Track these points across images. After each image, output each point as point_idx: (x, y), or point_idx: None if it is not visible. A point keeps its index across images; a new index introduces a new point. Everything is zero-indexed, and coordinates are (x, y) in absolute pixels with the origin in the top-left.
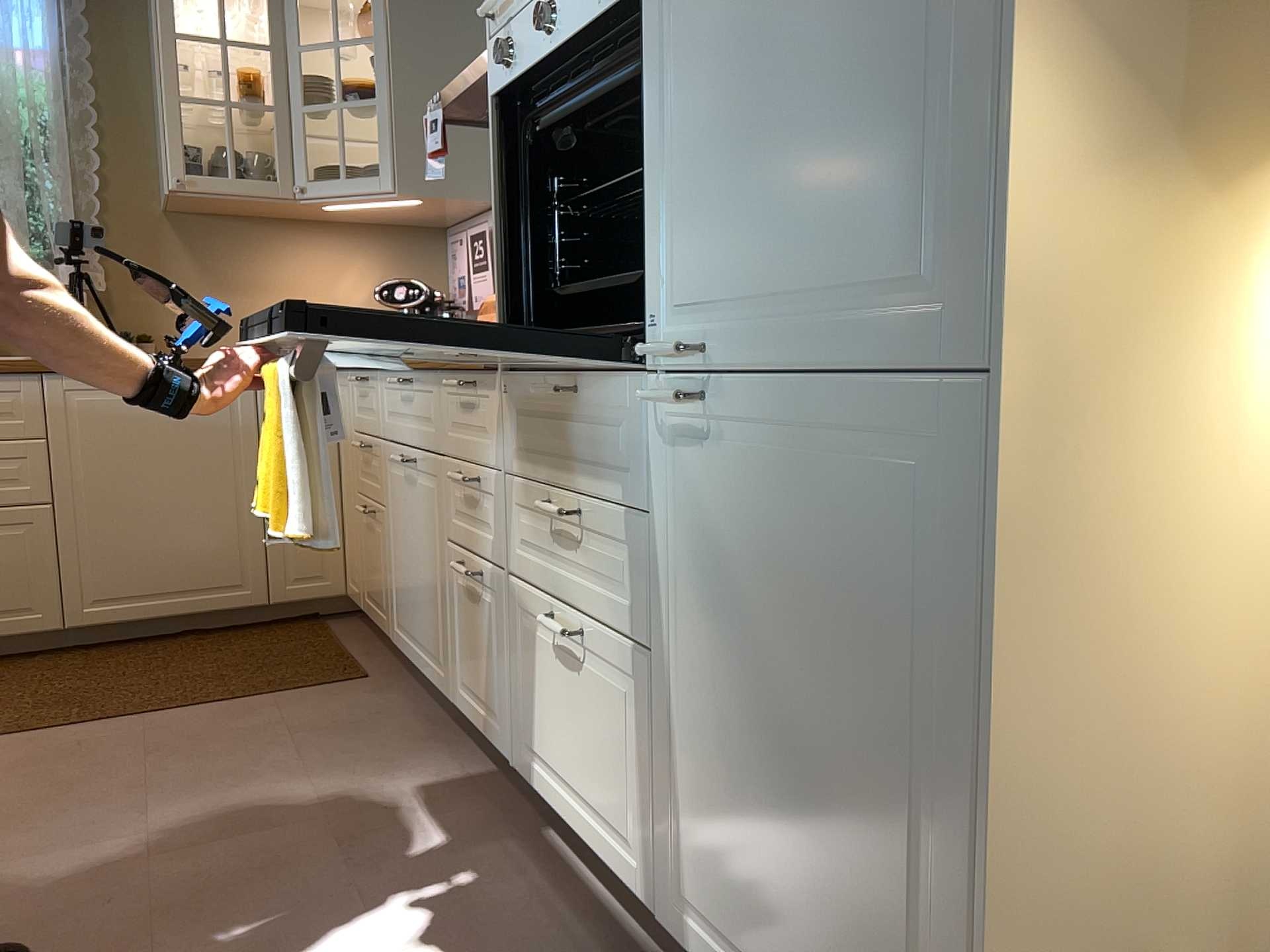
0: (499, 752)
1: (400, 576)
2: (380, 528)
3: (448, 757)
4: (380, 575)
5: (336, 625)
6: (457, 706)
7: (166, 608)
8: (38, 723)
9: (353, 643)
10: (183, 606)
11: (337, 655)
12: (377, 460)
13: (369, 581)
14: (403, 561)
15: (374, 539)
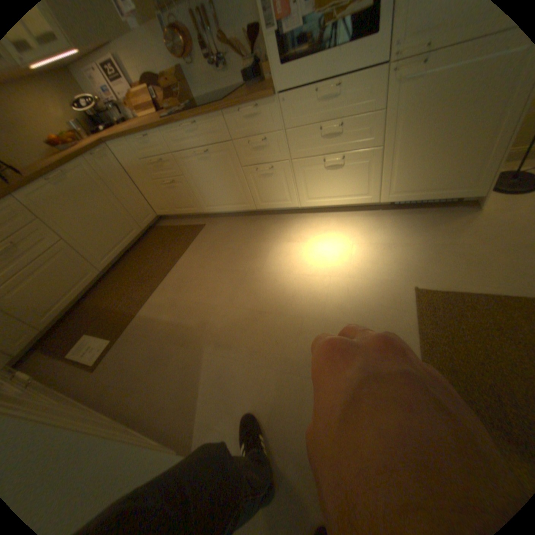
0: (288, 207)
1: (204, 191)
2: (180, 184)
3: (264, 220)
4: (185, 198)
5: (162, 225)
6: (256, 209)
7: (120, 248)
8: (150, 287)
9: (179, 224)
10: (123, 245)
11: (183, 227)
12: (168, 162)
13: (176, 203)
14: (206, 186)
15: (176, 189)
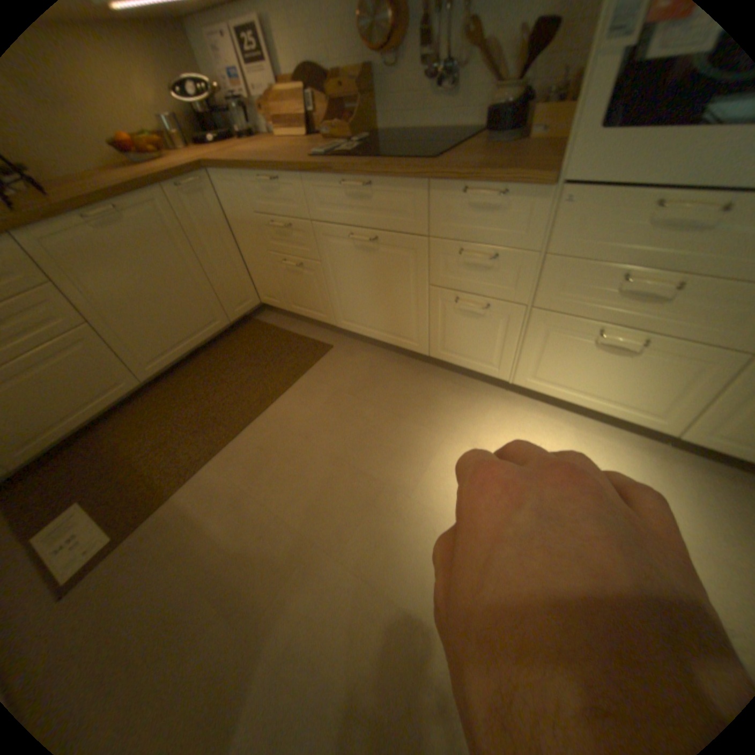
0: (489, 375)
1: (349, 298)
2: (312, 272)
3: (435, 378)
4: (314, 295)
5: (264, 319)
6: (428, 355)
7: (185, 347)
8: (210, 443)
9: (291, 328)
10: (193, 342)
11: (297, 338)
12: (301, 233)
13: (297, 297)
14: (354, 291)
15: (302, 277)
